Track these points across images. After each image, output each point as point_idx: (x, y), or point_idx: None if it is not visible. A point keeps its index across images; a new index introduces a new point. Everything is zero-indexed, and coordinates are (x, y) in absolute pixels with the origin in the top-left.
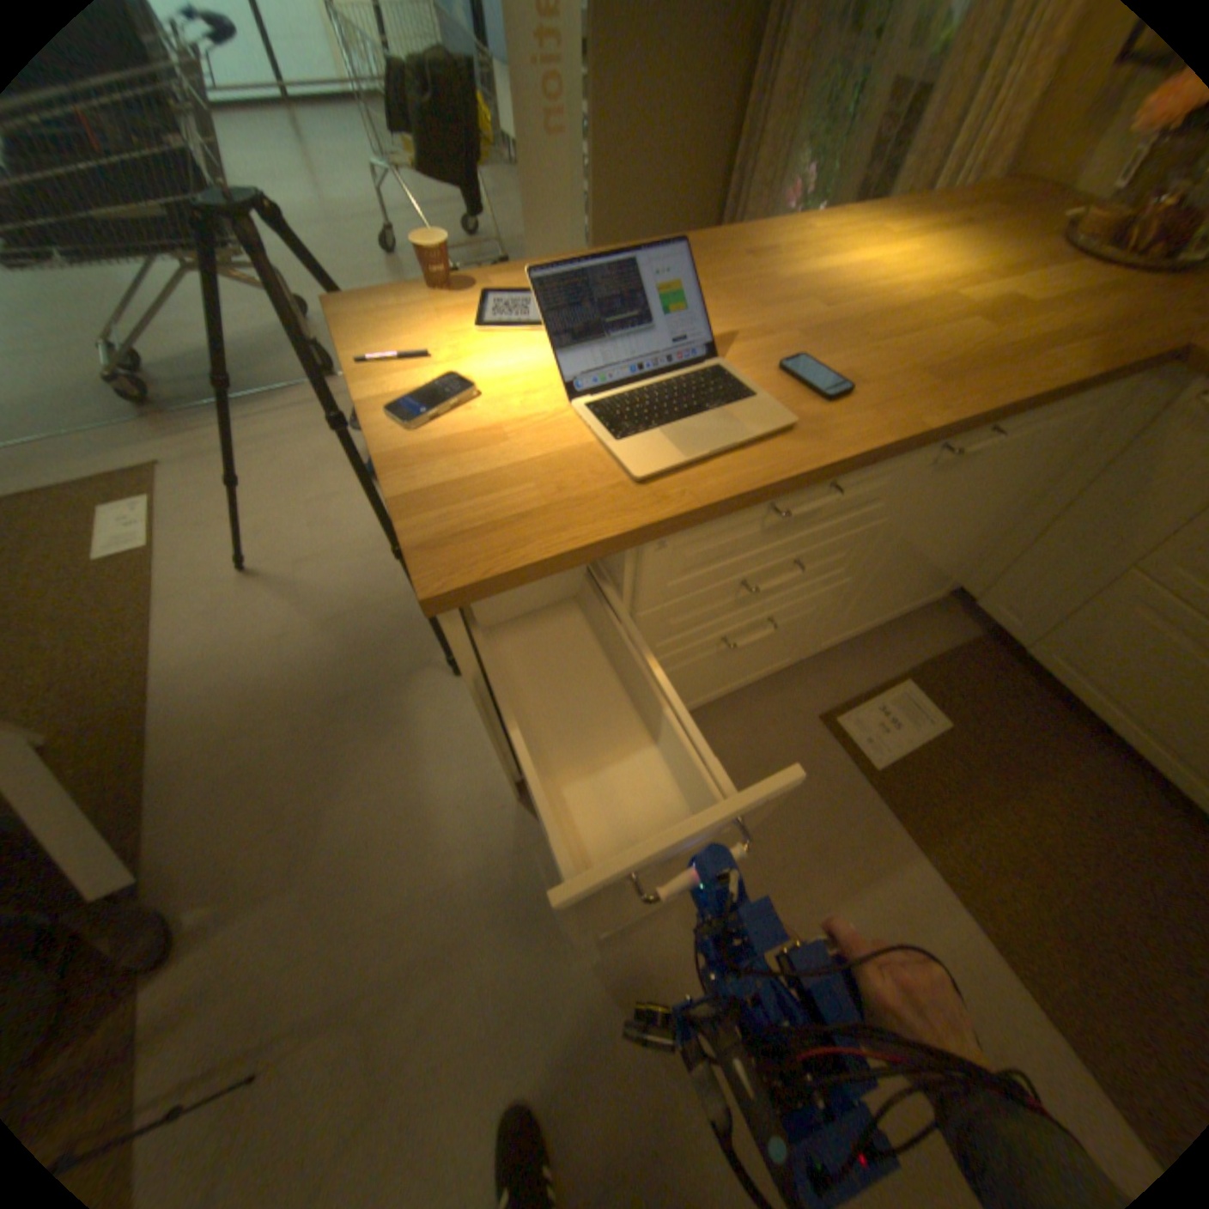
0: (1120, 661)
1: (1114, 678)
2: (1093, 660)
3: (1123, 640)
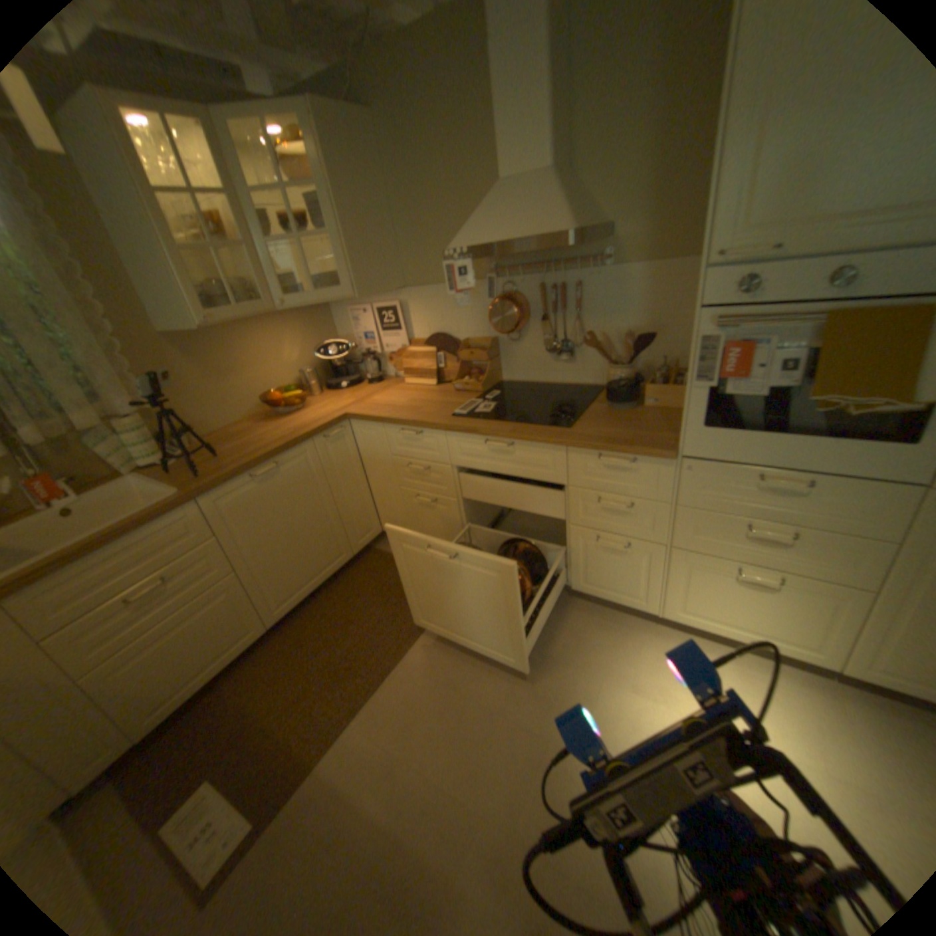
0: (154, 686)
1: (167, 689)
2: (151, 702)
3: (138, 686)
